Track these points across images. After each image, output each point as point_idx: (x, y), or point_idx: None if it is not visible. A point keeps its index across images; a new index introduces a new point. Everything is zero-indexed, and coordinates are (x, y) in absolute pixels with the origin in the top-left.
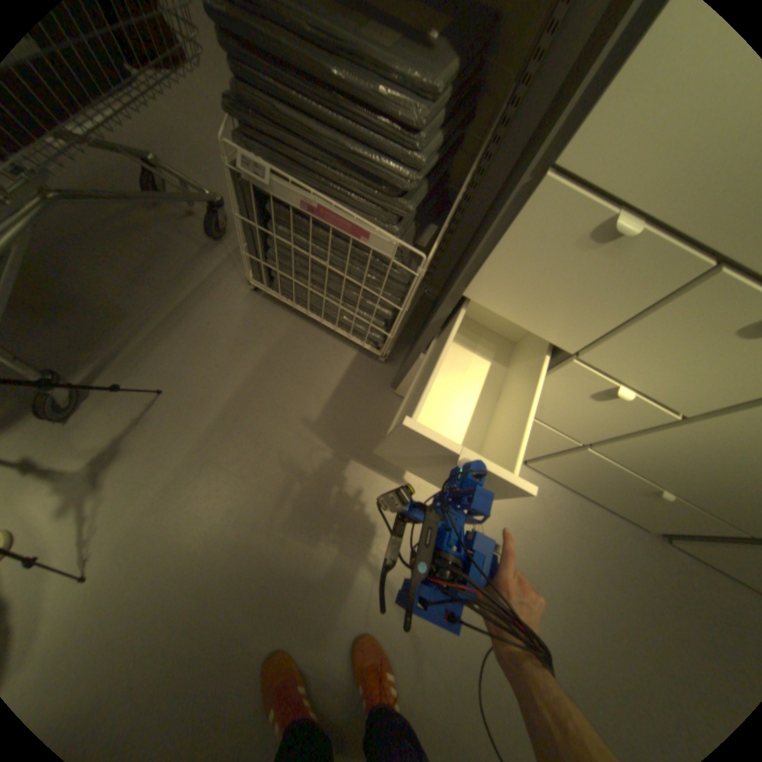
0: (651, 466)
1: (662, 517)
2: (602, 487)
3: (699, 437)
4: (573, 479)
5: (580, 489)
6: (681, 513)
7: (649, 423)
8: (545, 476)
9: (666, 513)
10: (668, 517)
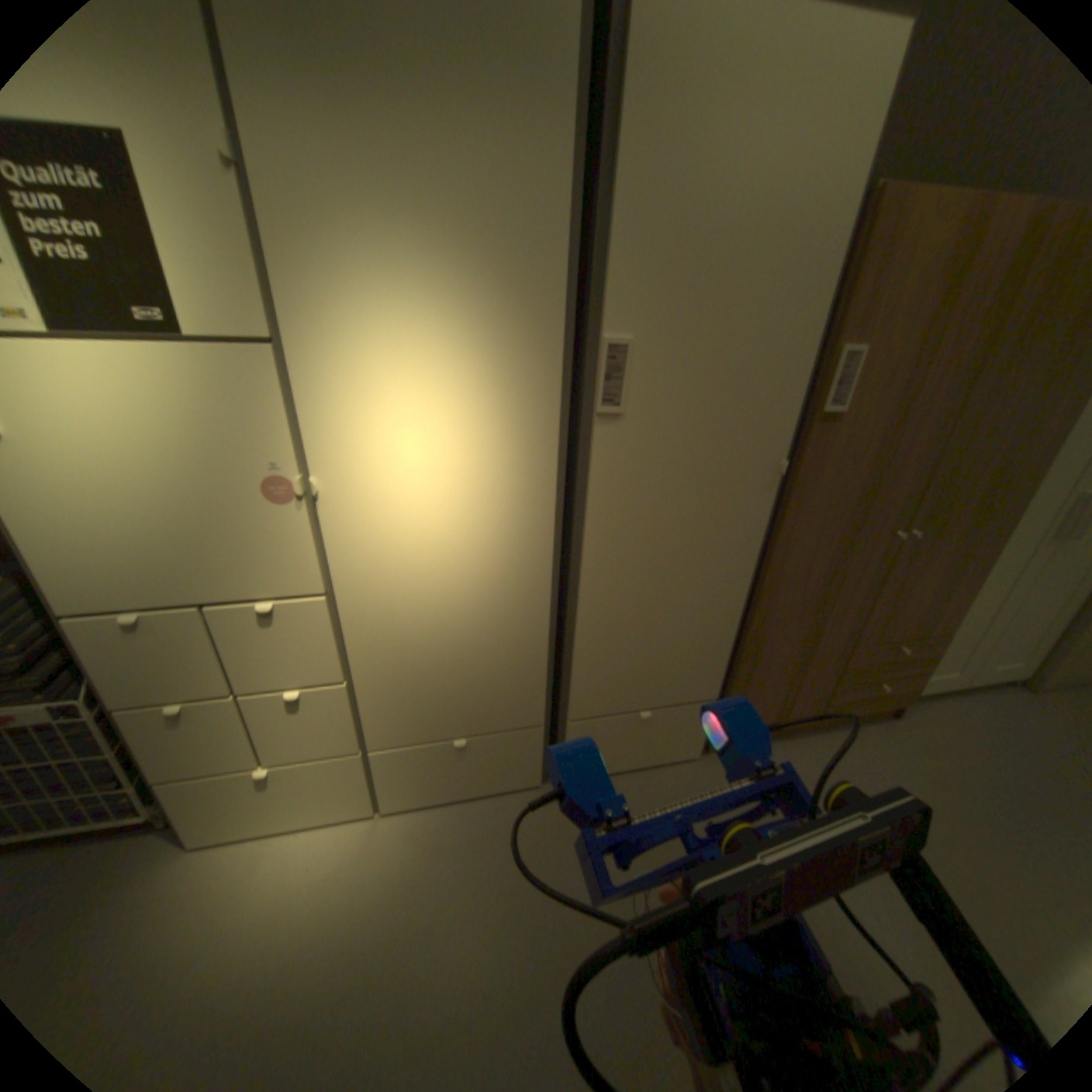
0: (410, 731)
1: (504, 765)
2: (437, 780)
3: (375, 689)
4: (417, 793)
5: (439, 798)
6: (496, 750)
7: (346, 703)
8: (406, 813)
9: (496, 760)
10: (504, 762)
